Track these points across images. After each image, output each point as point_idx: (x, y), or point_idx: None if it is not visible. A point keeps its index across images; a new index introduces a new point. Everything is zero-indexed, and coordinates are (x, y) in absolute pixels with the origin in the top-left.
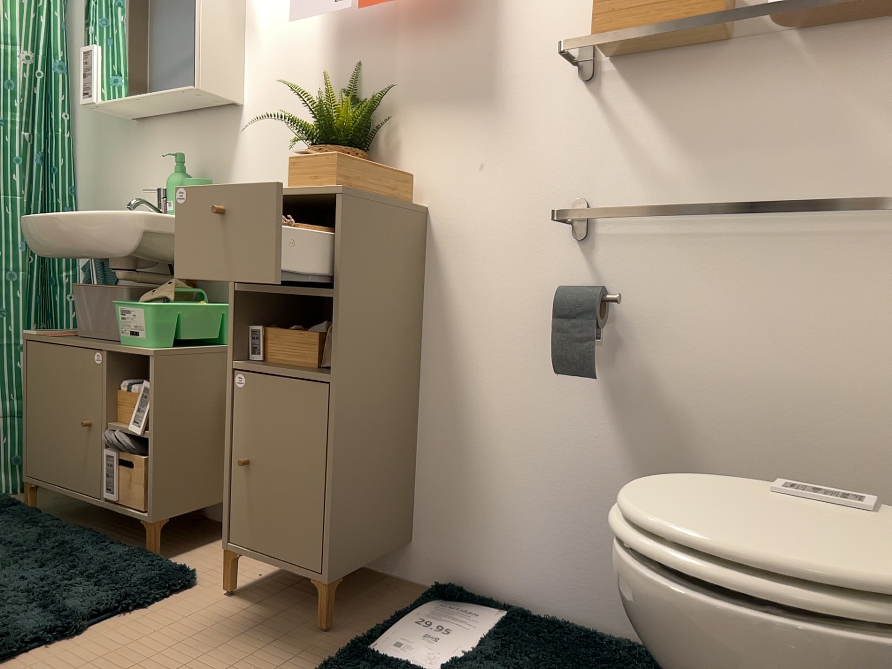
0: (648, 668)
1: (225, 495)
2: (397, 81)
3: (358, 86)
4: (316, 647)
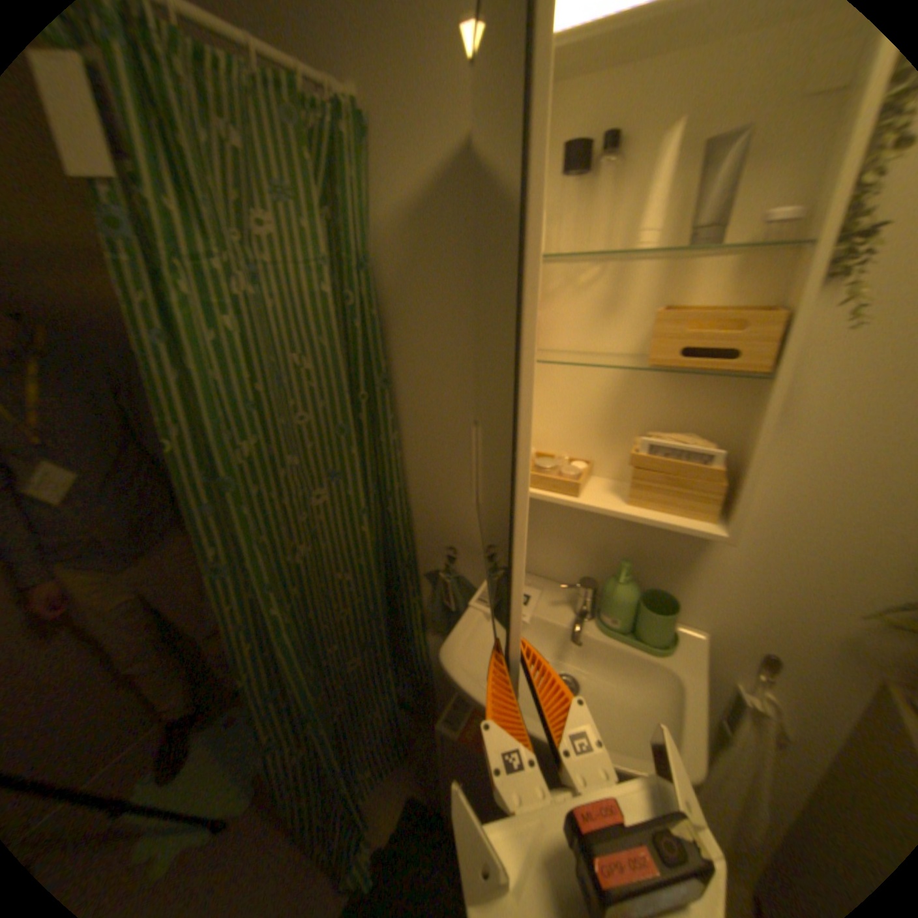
0: None
1: None
2: None
3: None
4: None
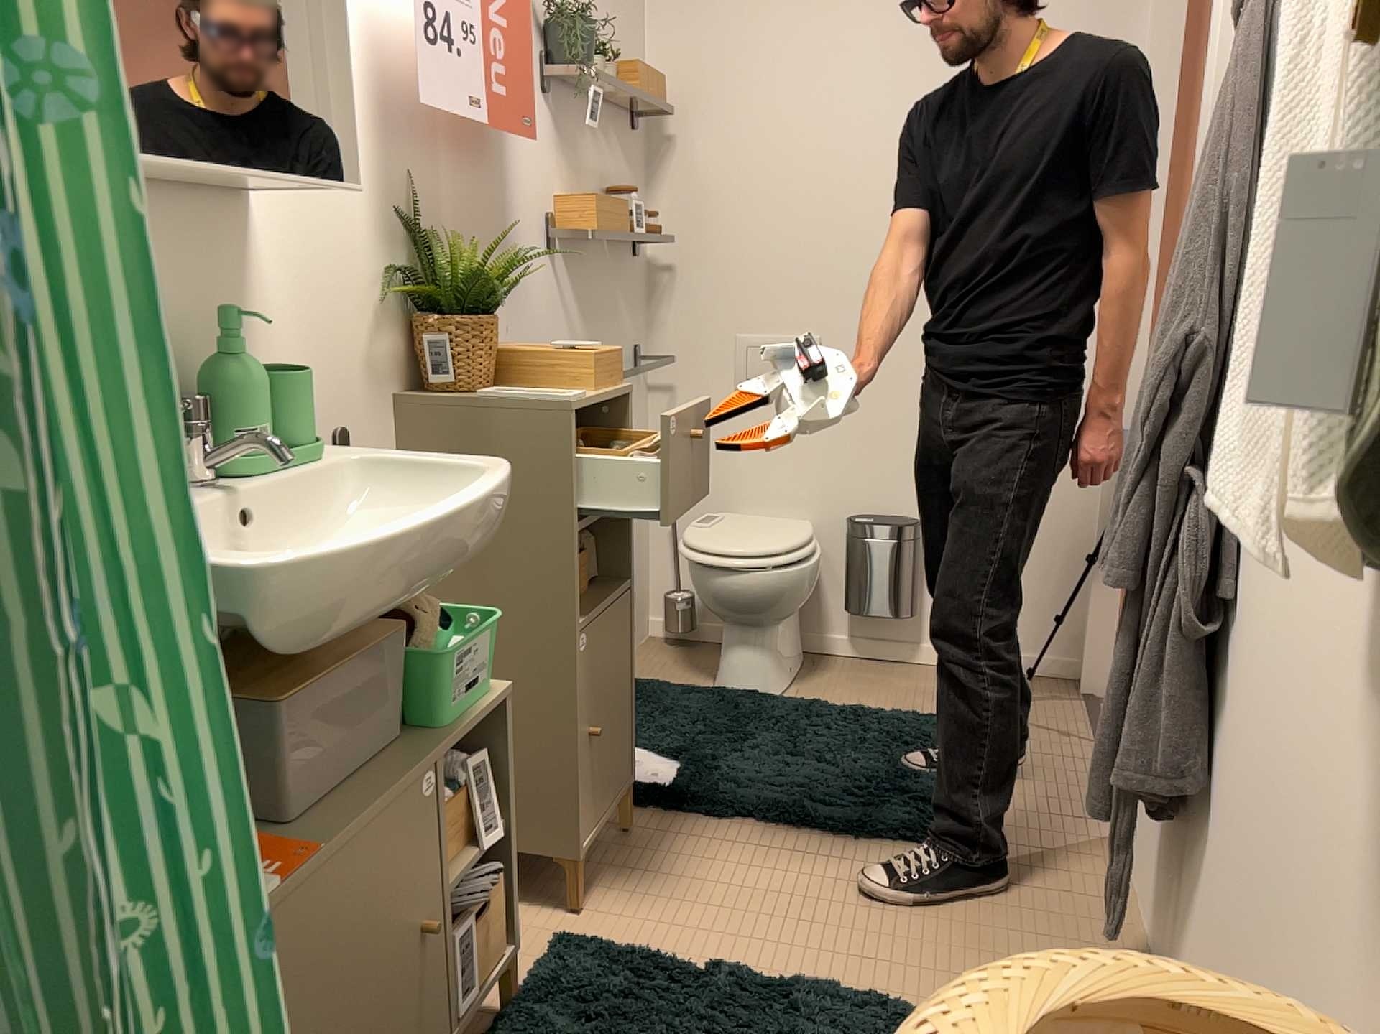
0: (637, 690)
1: (585, 787)
2: (451, 219)
3: (418, 214)
4: (661, 824)
